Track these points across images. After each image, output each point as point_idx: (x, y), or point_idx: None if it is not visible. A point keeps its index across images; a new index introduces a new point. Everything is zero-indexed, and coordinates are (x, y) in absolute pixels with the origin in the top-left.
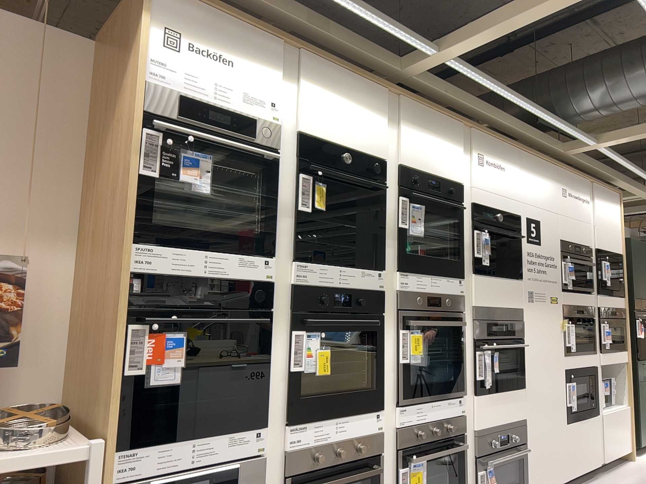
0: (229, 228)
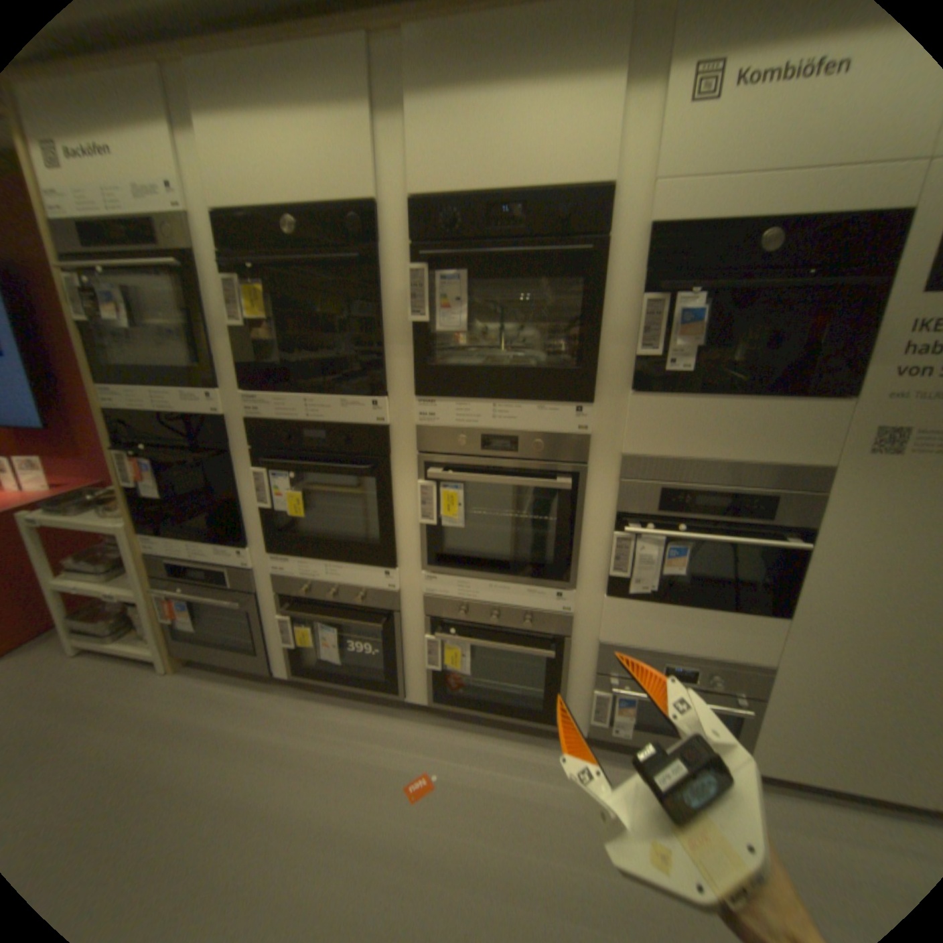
0: (177, 359)
